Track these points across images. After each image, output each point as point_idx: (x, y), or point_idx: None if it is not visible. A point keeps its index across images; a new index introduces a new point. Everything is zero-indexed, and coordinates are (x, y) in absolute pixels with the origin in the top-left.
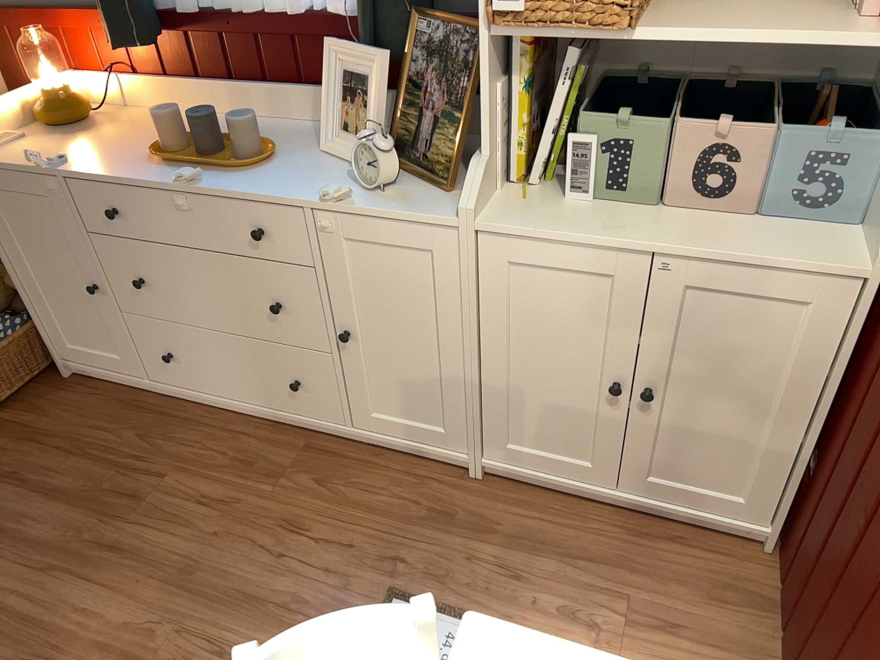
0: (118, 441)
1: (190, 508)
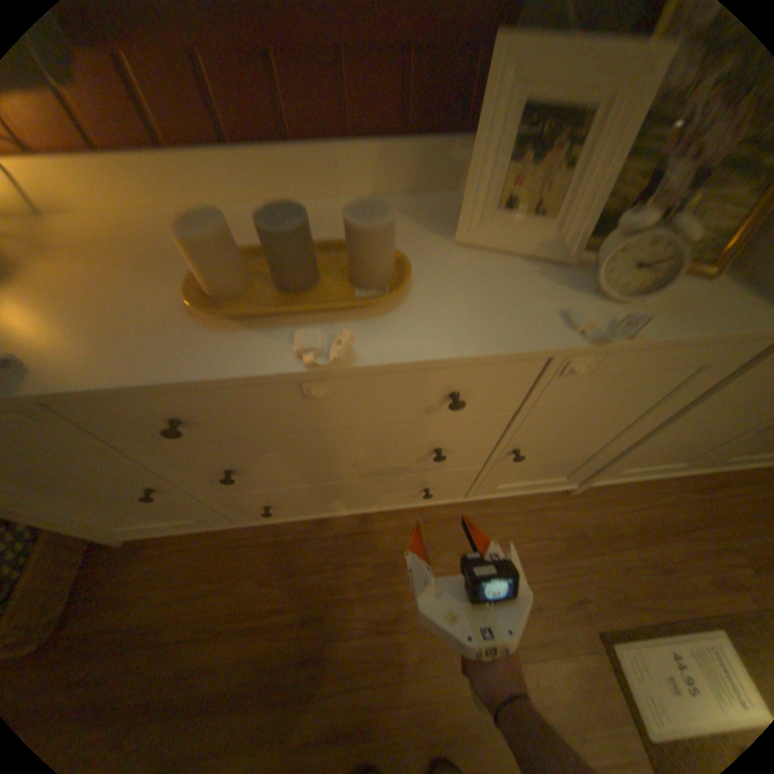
0: (236, 608)
1: (372, 652)
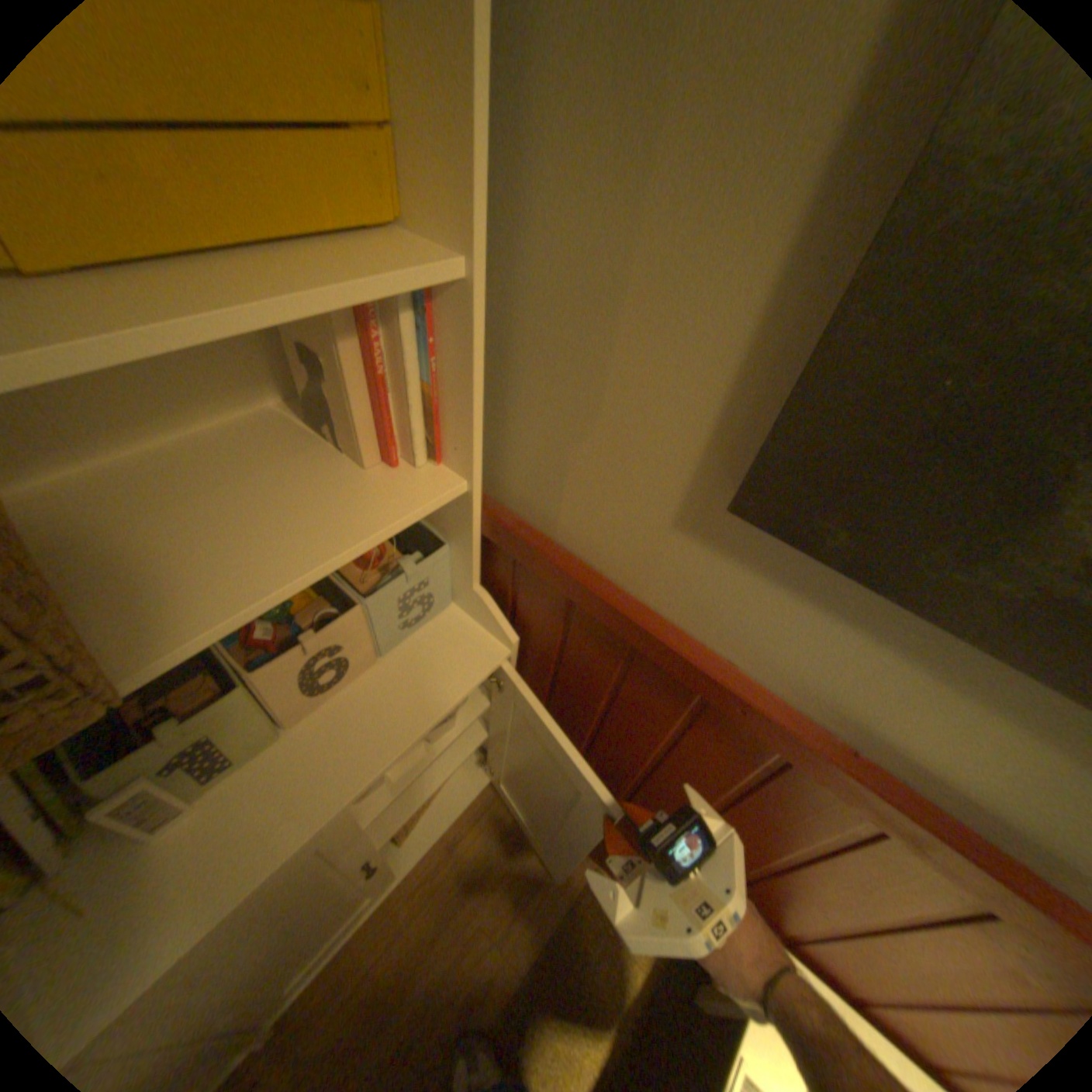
0: None
1: None
